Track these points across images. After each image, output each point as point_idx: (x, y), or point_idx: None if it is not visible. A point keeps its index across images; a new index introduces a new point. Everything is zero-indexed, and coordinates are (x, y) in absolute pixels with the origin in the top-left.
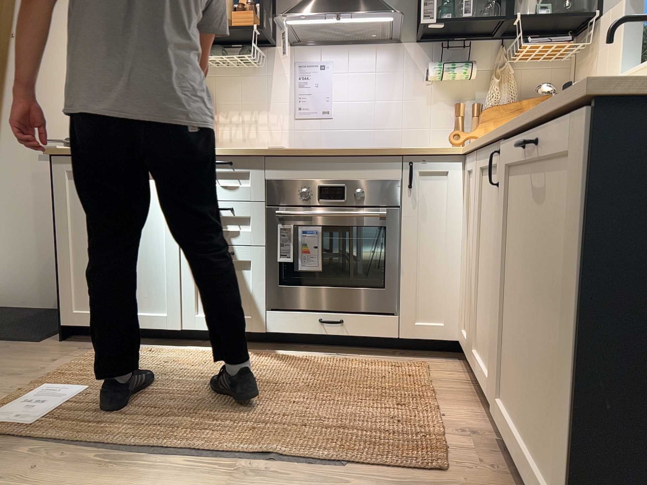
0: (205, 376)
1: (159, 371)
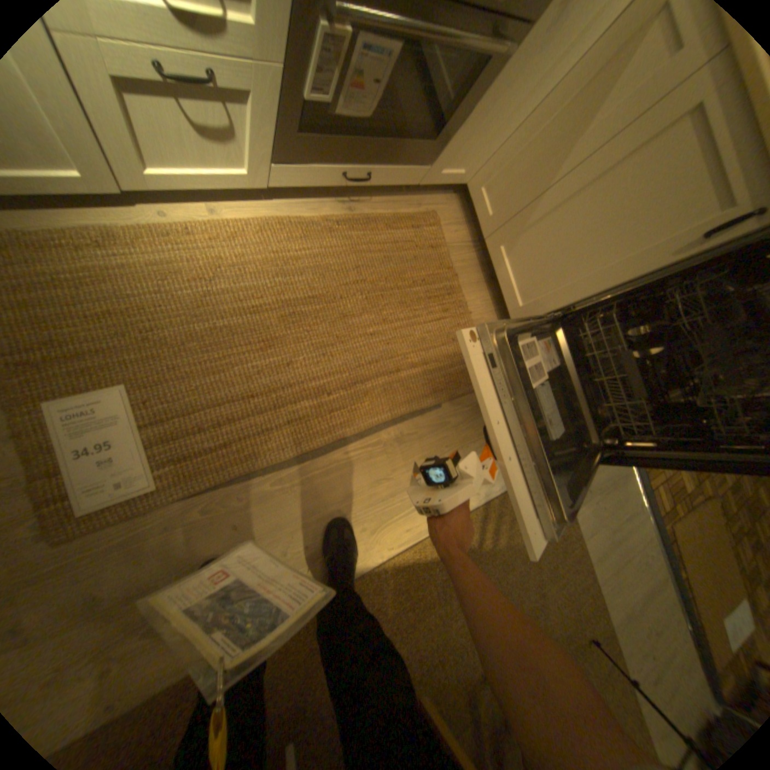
0: (245, 301)
1: (171, 303)
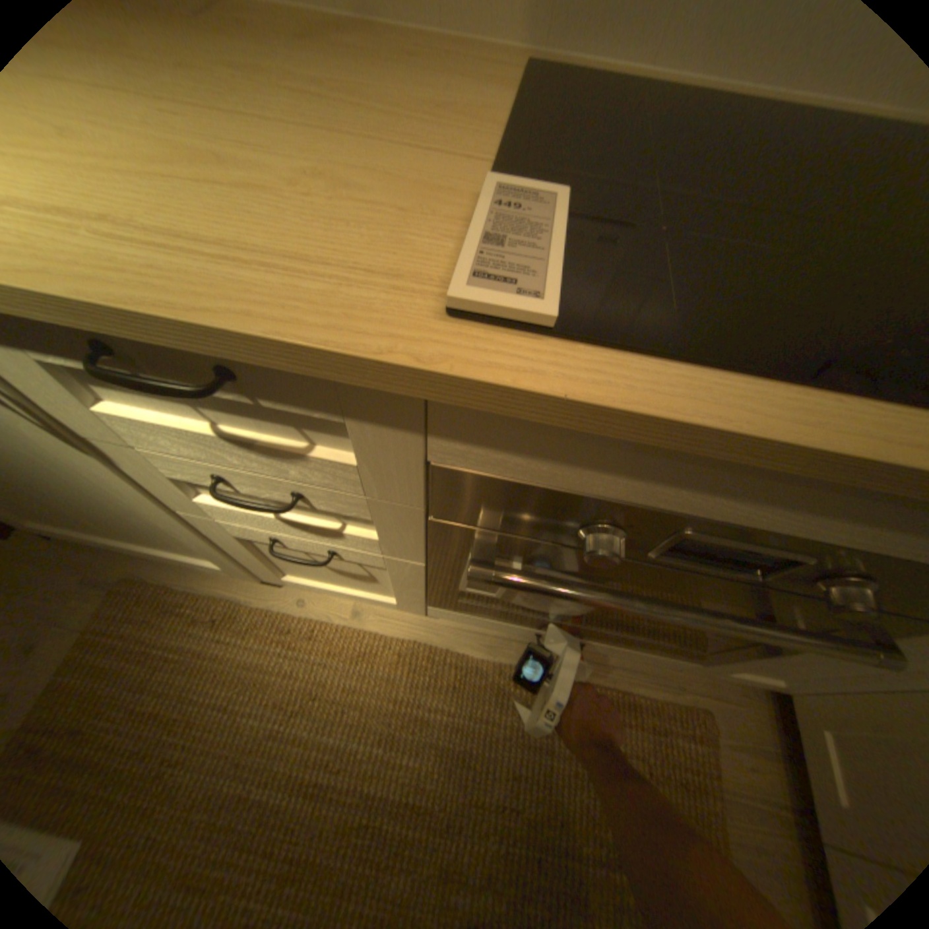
0: (312, 768)
1: (224, 731)
